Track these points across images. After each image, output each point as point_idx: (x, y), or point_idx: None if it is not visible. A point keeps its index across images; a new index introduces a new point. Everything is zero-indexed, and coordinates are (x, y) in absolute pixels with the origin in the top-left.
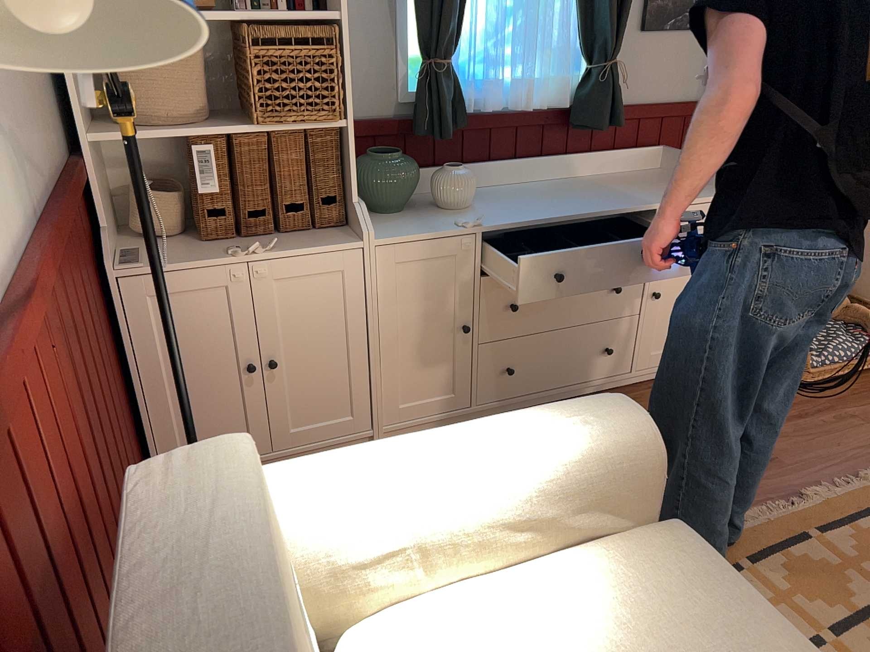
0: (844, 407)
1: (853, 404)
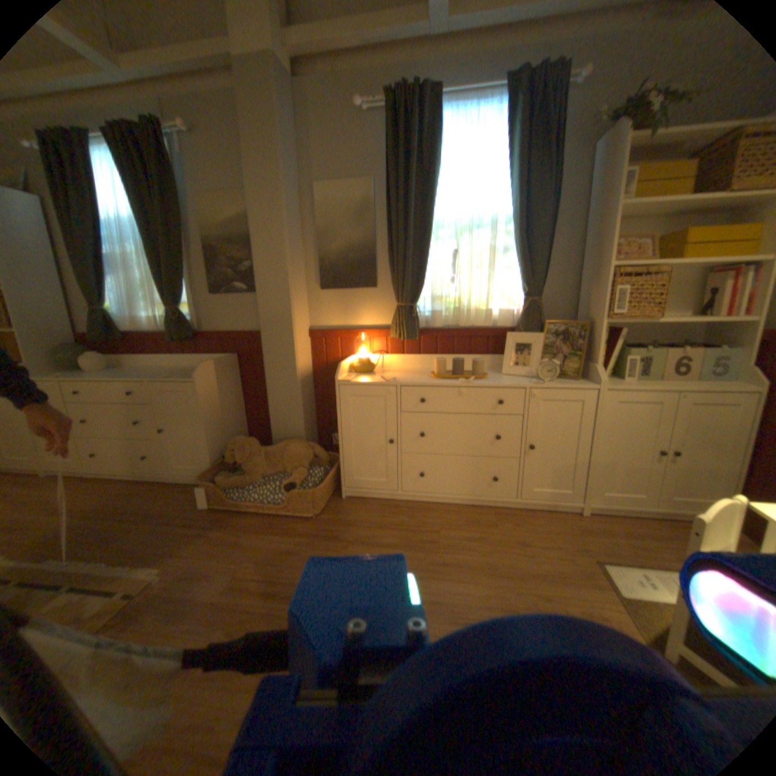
0: (220, 531)
1: (228, 531)
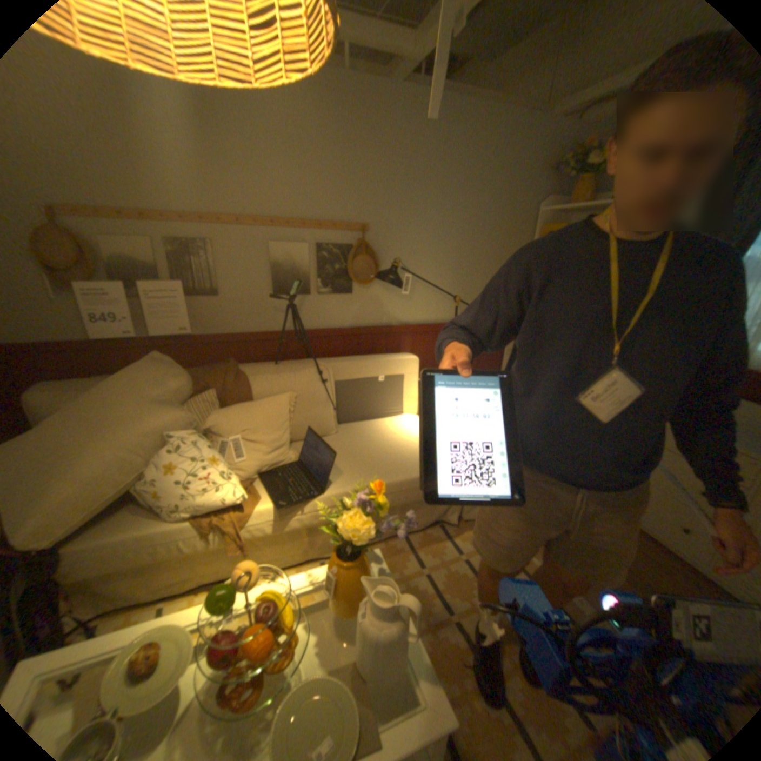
0: None
1: None
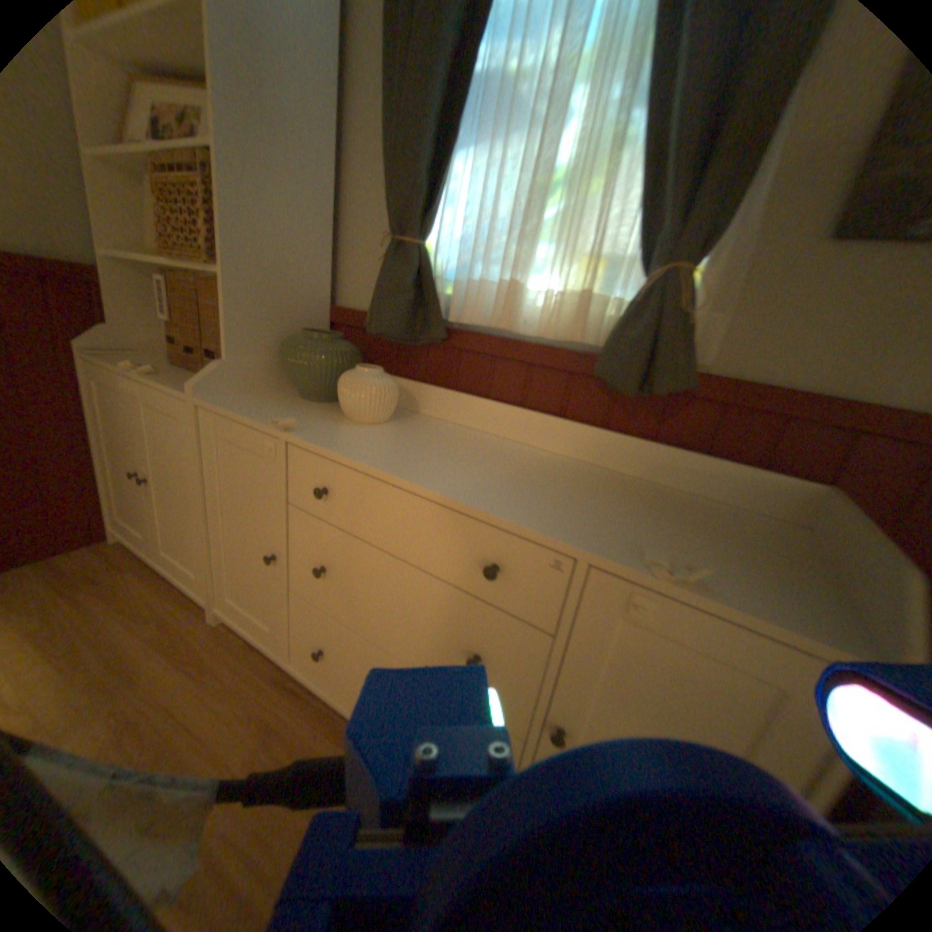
0: None
1: None
